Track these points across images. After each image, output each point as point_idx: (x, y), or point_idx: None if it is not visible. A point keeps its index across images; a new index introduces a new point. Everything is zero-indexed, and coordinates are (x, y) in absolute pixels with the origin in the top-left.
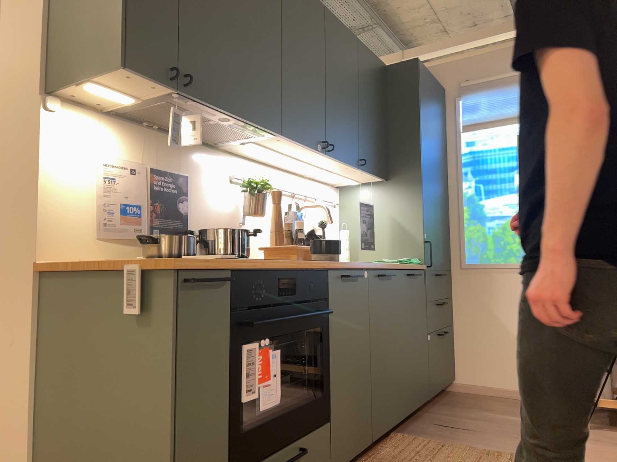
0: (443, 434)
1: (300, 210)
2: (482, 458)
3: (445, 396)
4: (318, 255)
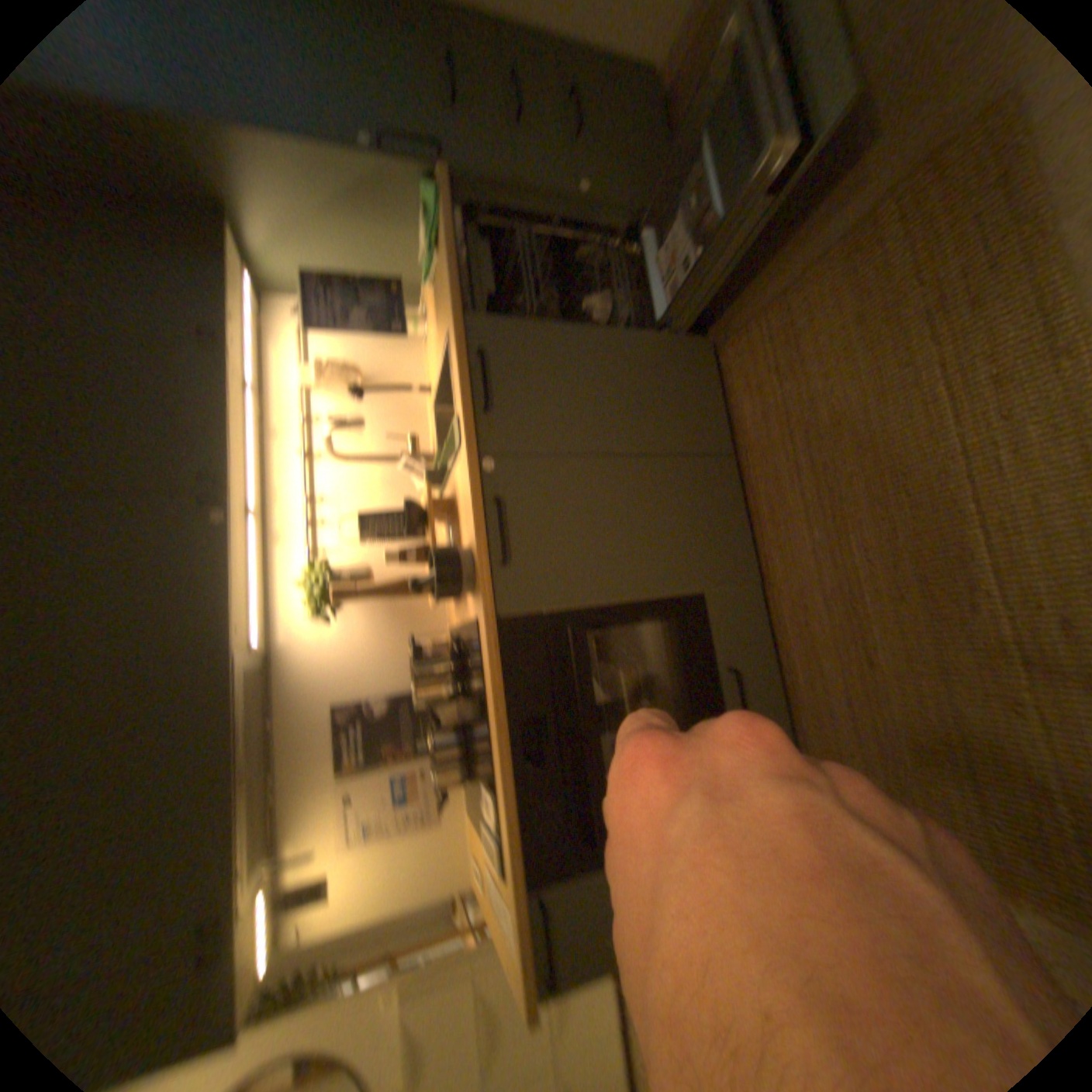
0: (759, 258)
1: (335, 450)
2: (854, 272)
3: (678, 117)
4: (458, 595)
